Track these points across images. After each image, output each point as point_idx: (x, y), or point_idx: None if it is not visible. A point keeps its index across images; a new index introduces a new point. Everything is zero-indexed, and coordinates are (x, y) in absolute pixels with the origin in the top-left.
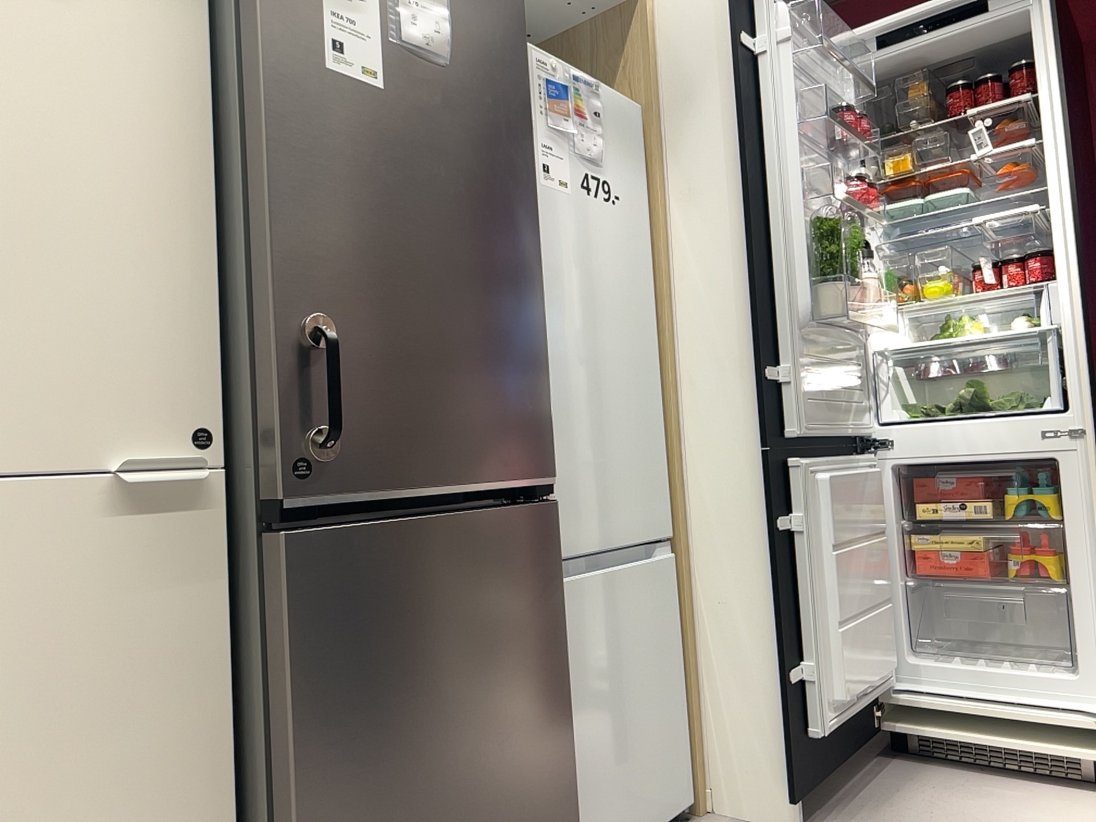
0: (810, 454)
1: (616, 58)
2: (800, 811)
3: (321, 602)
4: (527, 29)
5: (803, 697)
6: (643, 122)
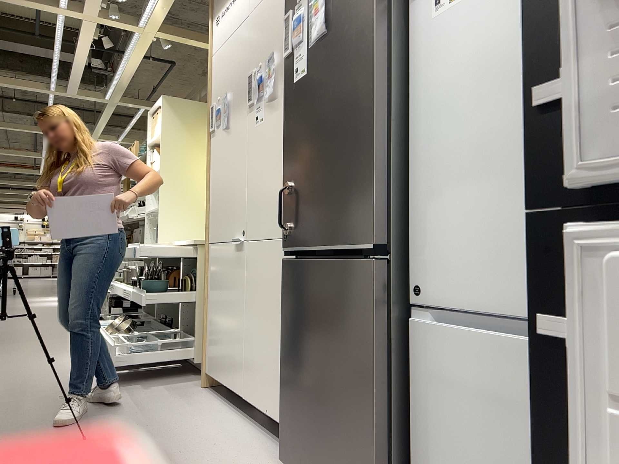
0: None
1: None
2: None
3: (288, 286)
4: None
5: None
6: None
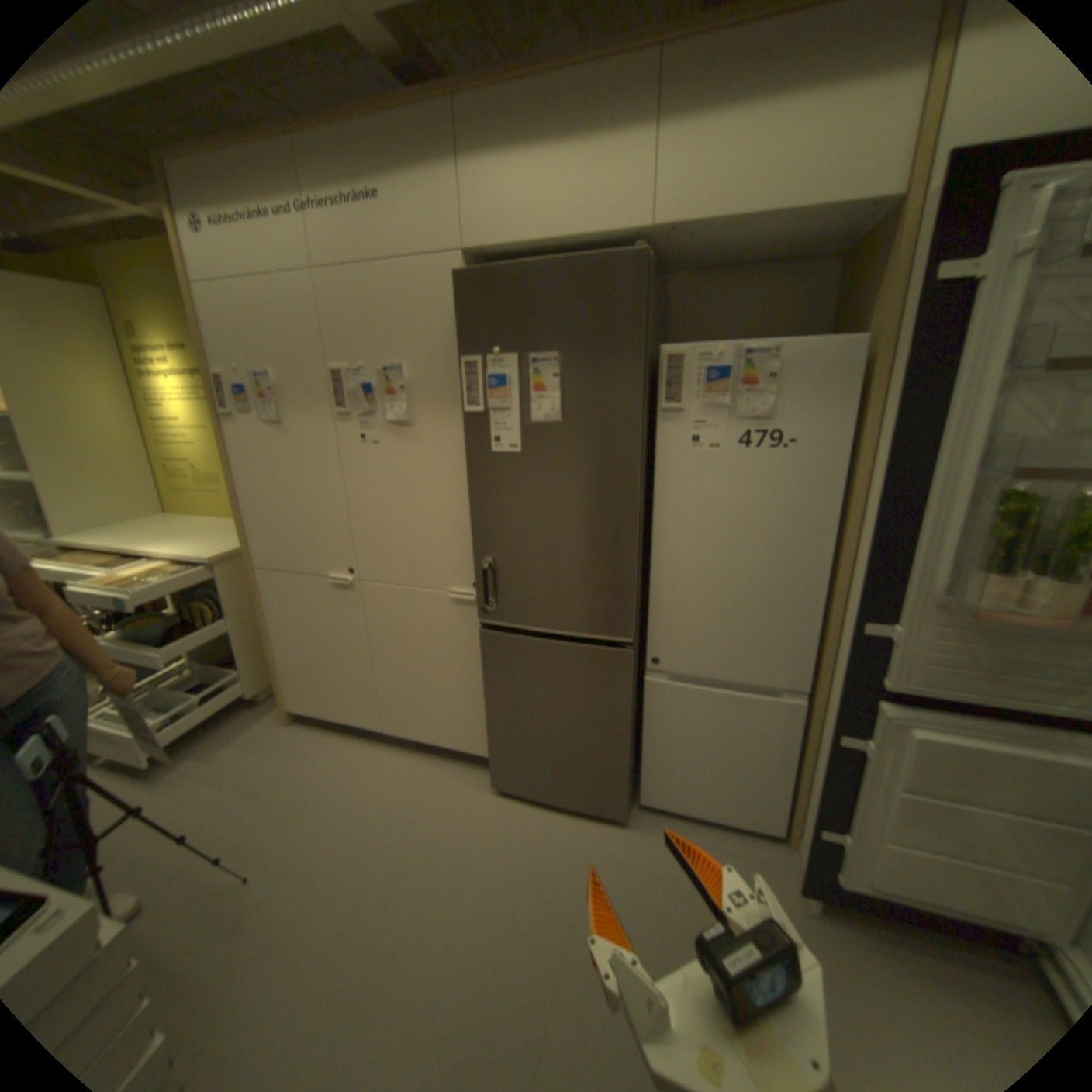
0: (948, 707)
1: (885, 266)
2: (818, 905)
3: (495, 654)
4: (835, 235)
5: (840, 853)
6: (878, 345)
